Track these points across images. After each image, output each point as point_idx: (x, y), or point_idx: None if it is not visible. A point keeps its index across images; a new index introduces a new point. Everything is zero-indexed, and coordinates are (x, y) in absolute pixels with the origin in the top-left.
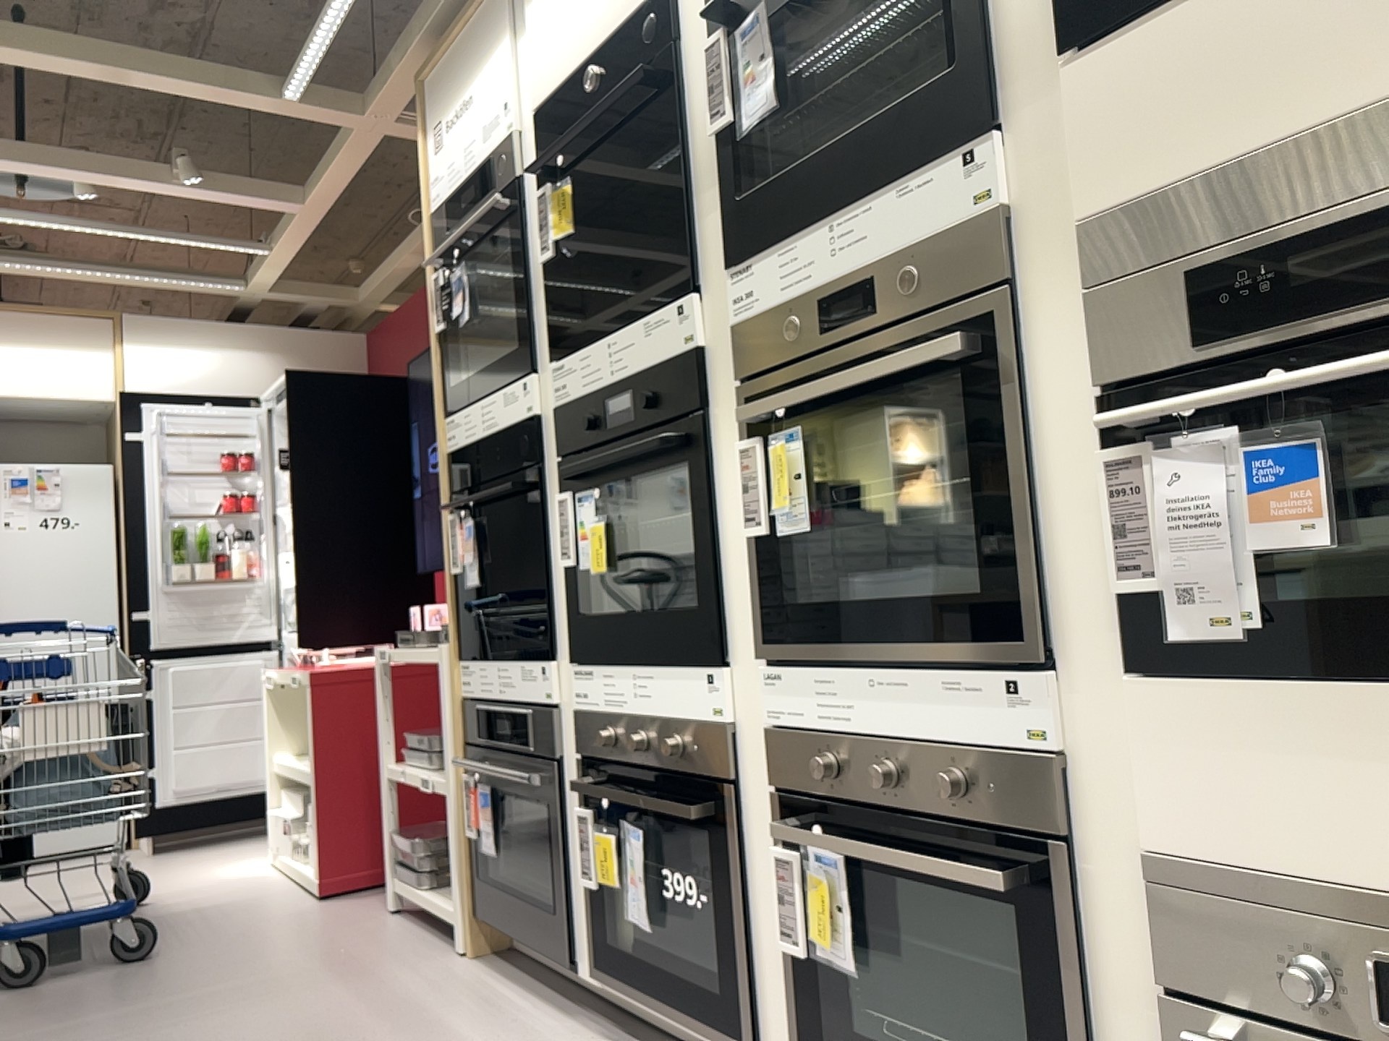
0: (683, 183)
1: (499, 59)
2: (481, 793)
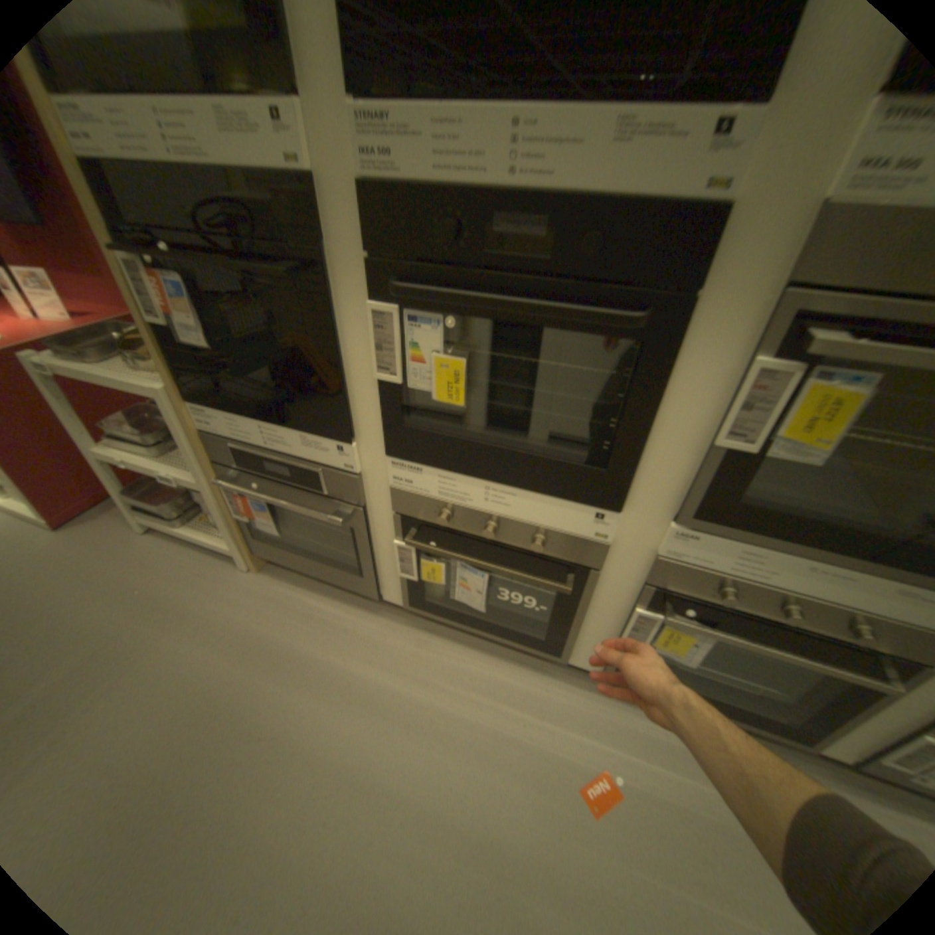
0: None
1: None
2: (251, 500)
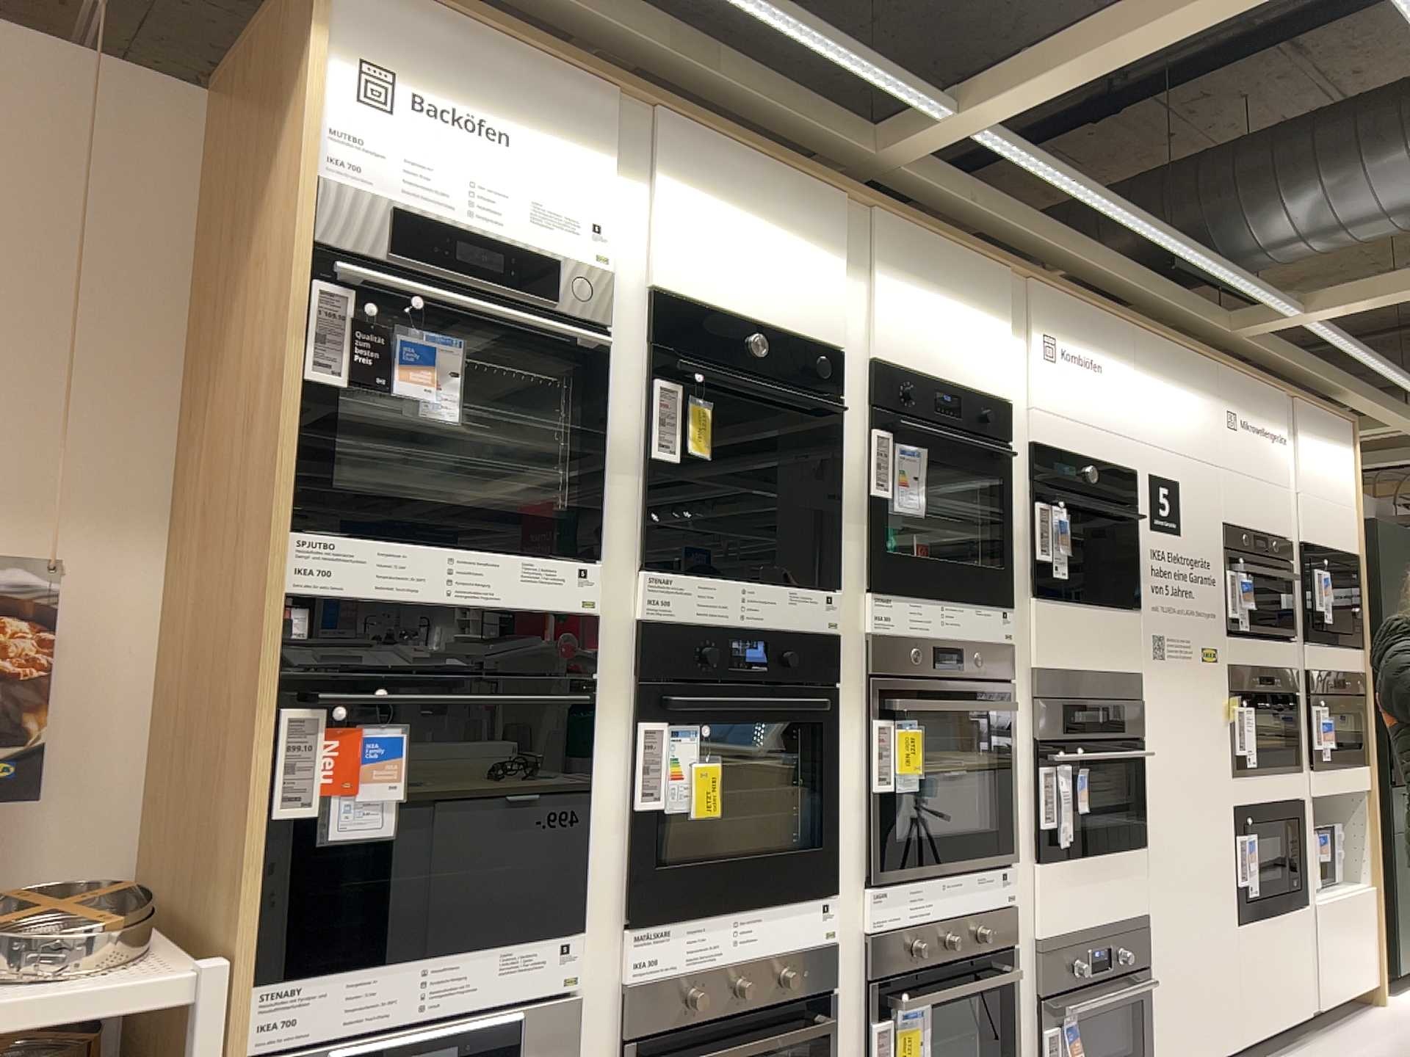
0: (831, 504)
1: (601, 179)
2: None
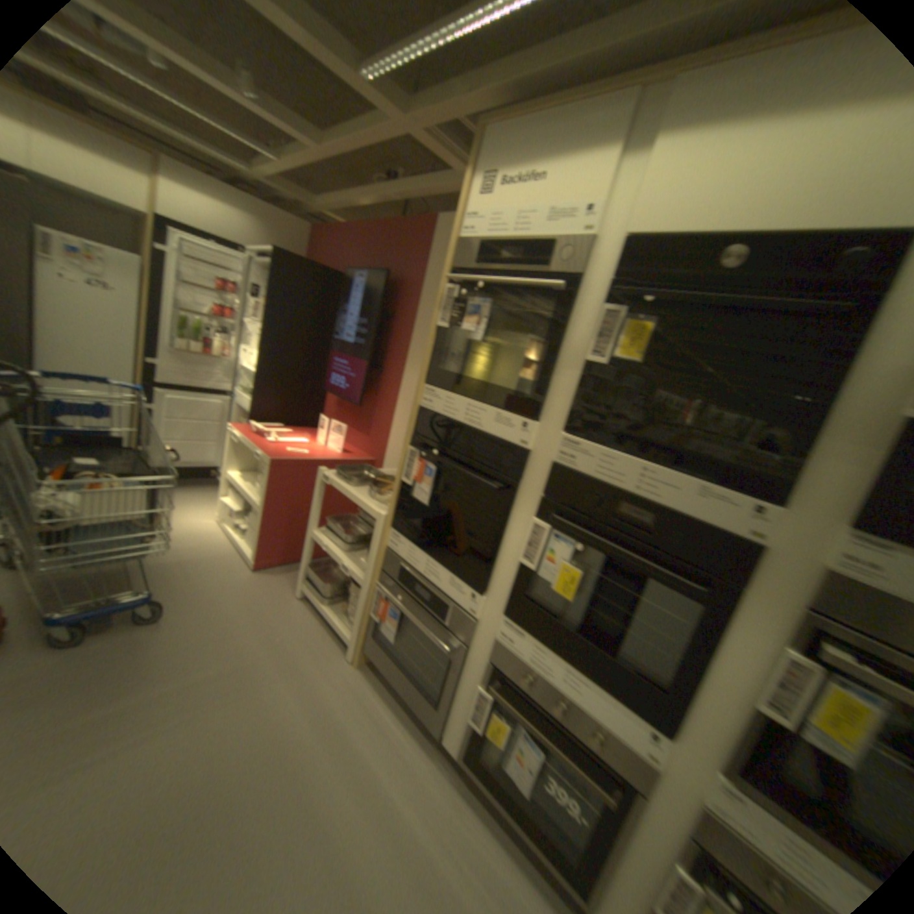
0: (822, 417)
1: (599, 160)
2: (390, 607)
